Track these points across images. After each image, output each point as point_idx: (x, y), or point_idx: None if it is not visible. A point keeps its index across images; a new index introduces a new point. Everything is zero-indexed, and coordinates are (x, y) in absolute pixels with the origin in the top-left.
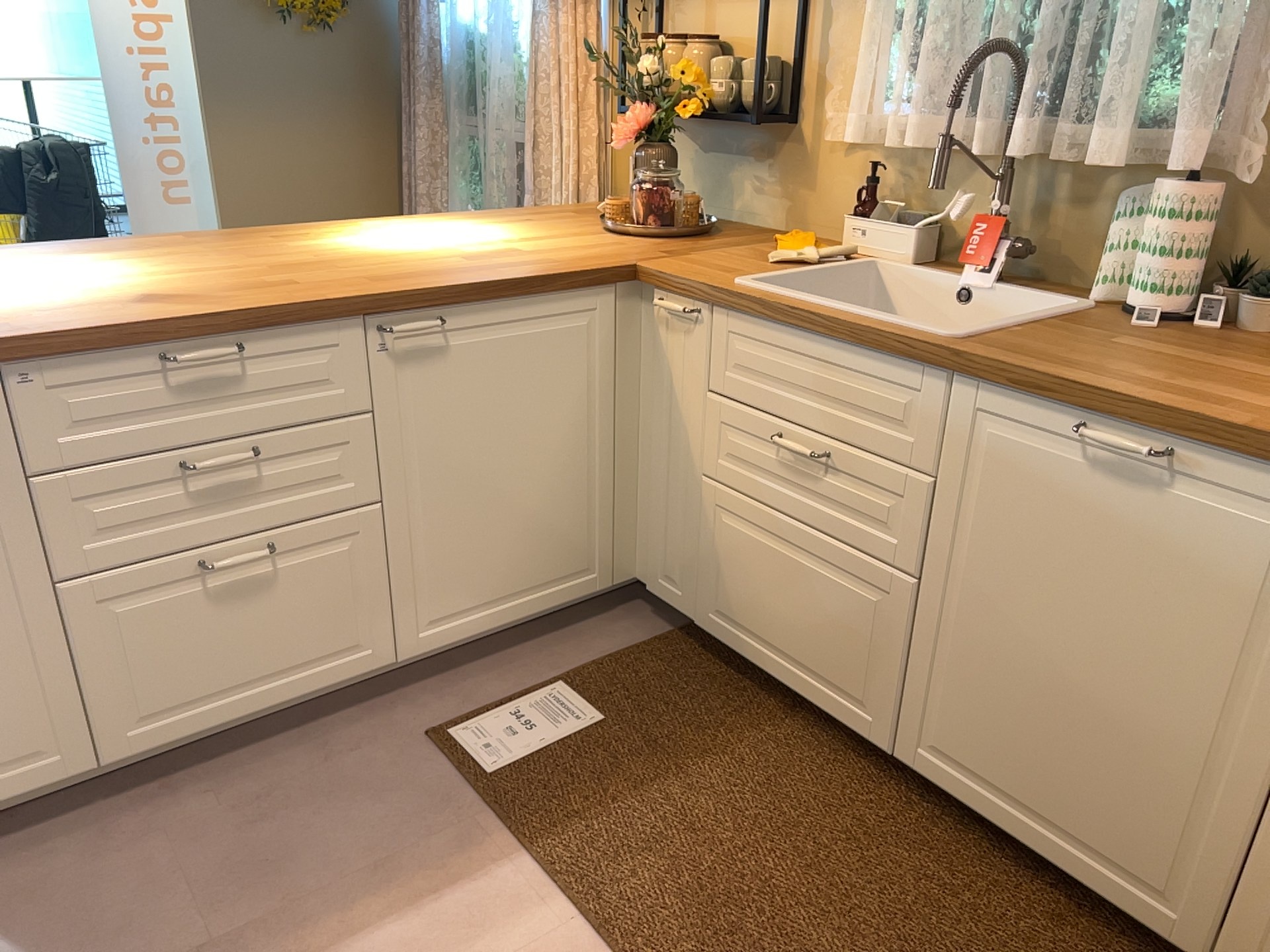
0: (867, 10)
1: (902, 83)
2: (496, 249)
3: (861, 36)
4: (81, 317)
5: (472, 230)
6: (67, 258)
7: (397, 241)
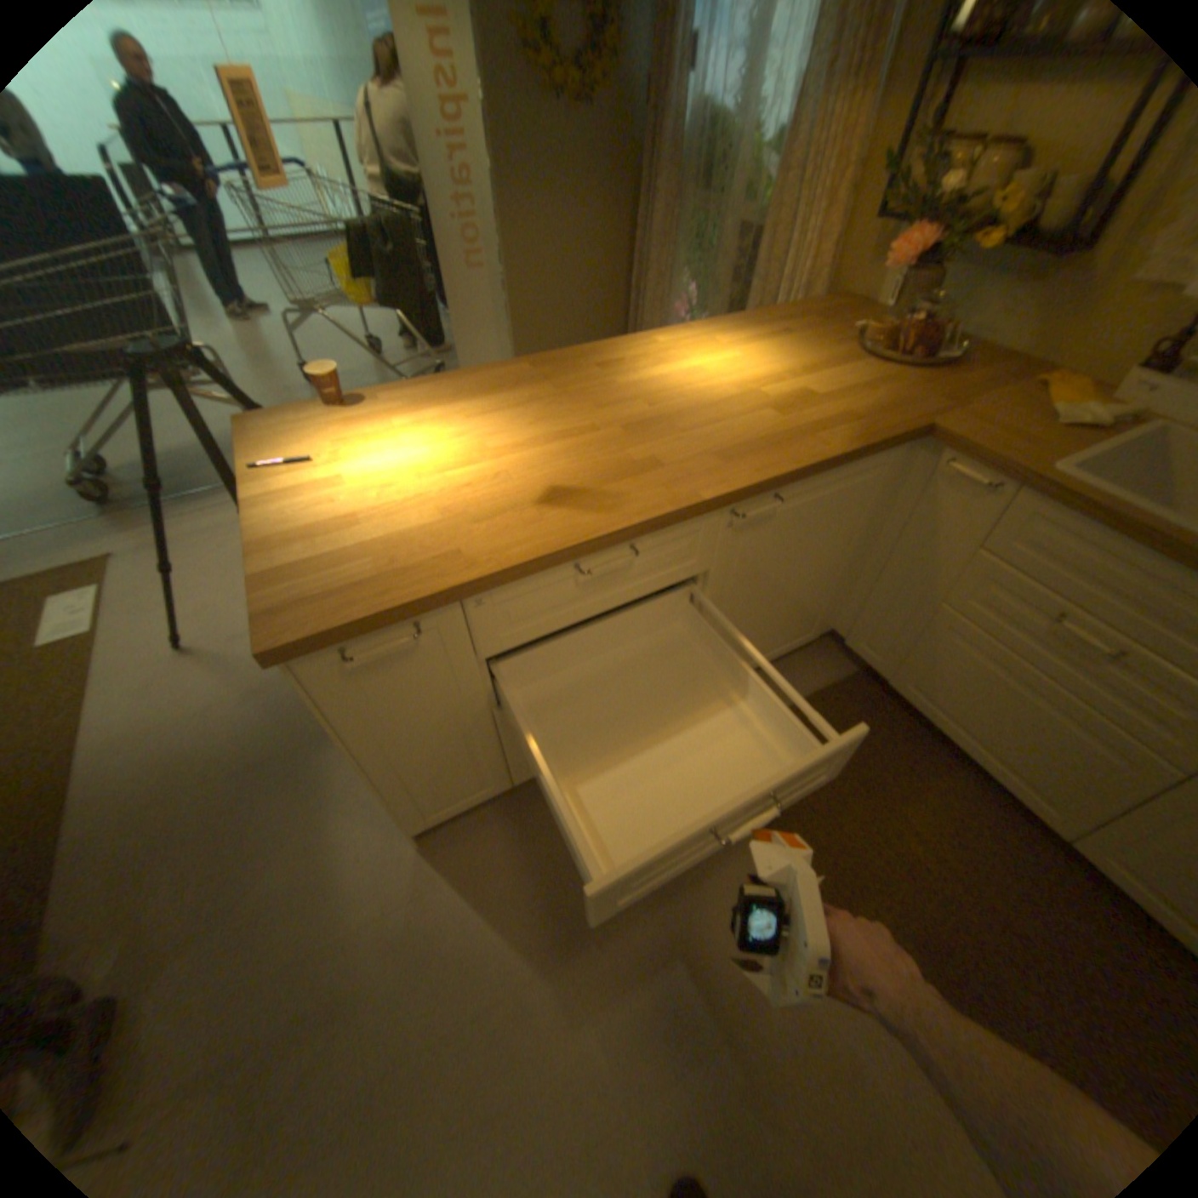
0: None
1: None
2: (793, 390)
3: None
4: (510, 534)
5: (751, 351)
6: (453, 407)
7: (700, 373)
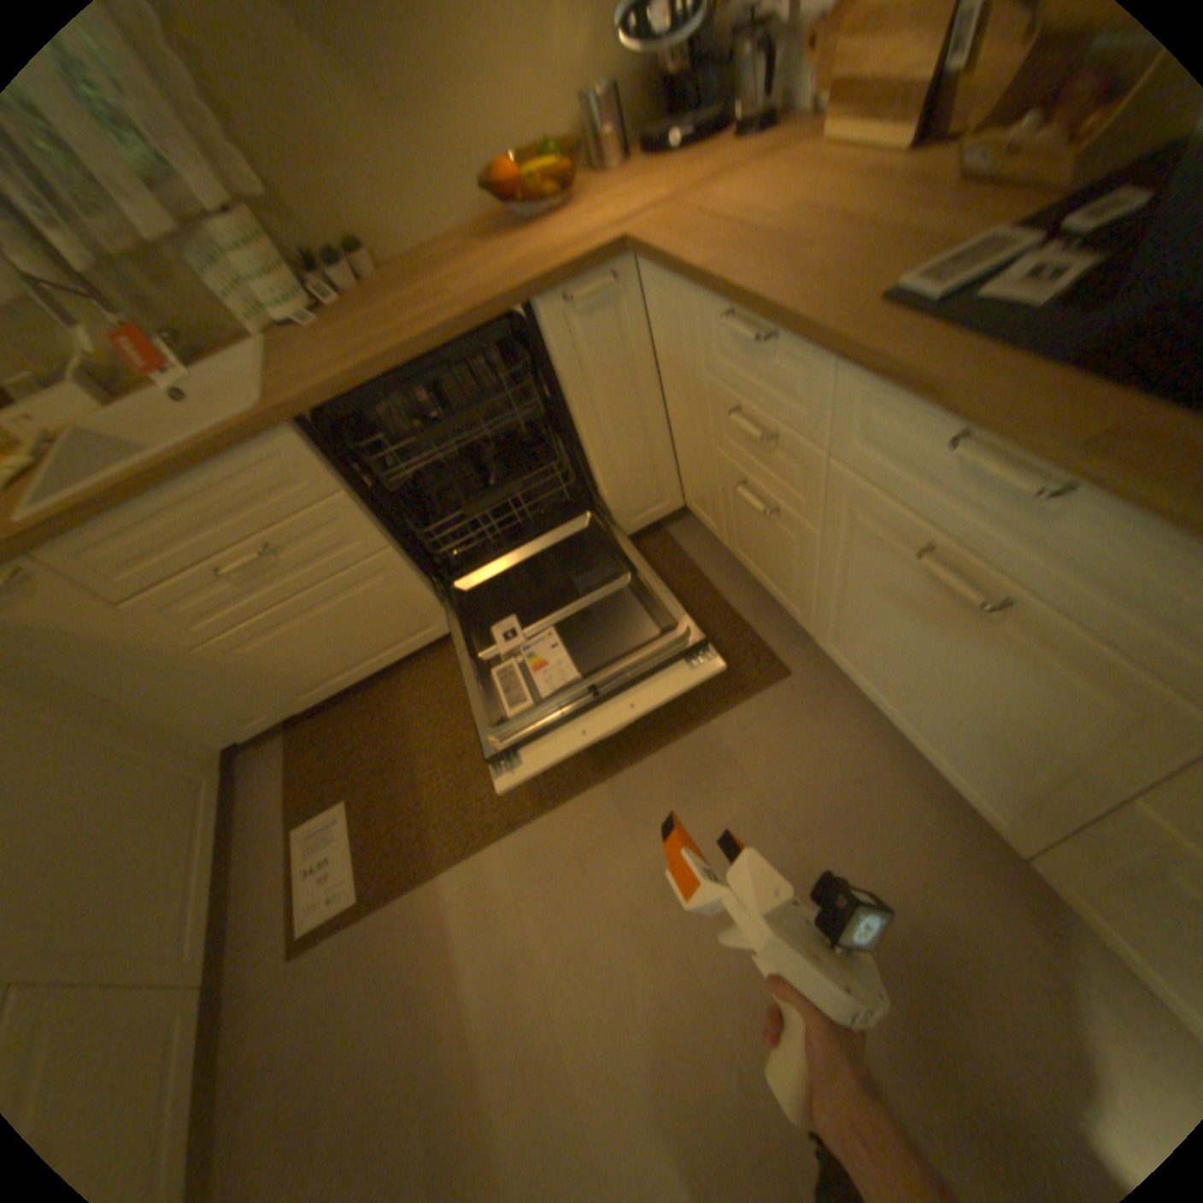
0: None
1: None
2: None
3: None
4: None
5: None
6: None
7: None
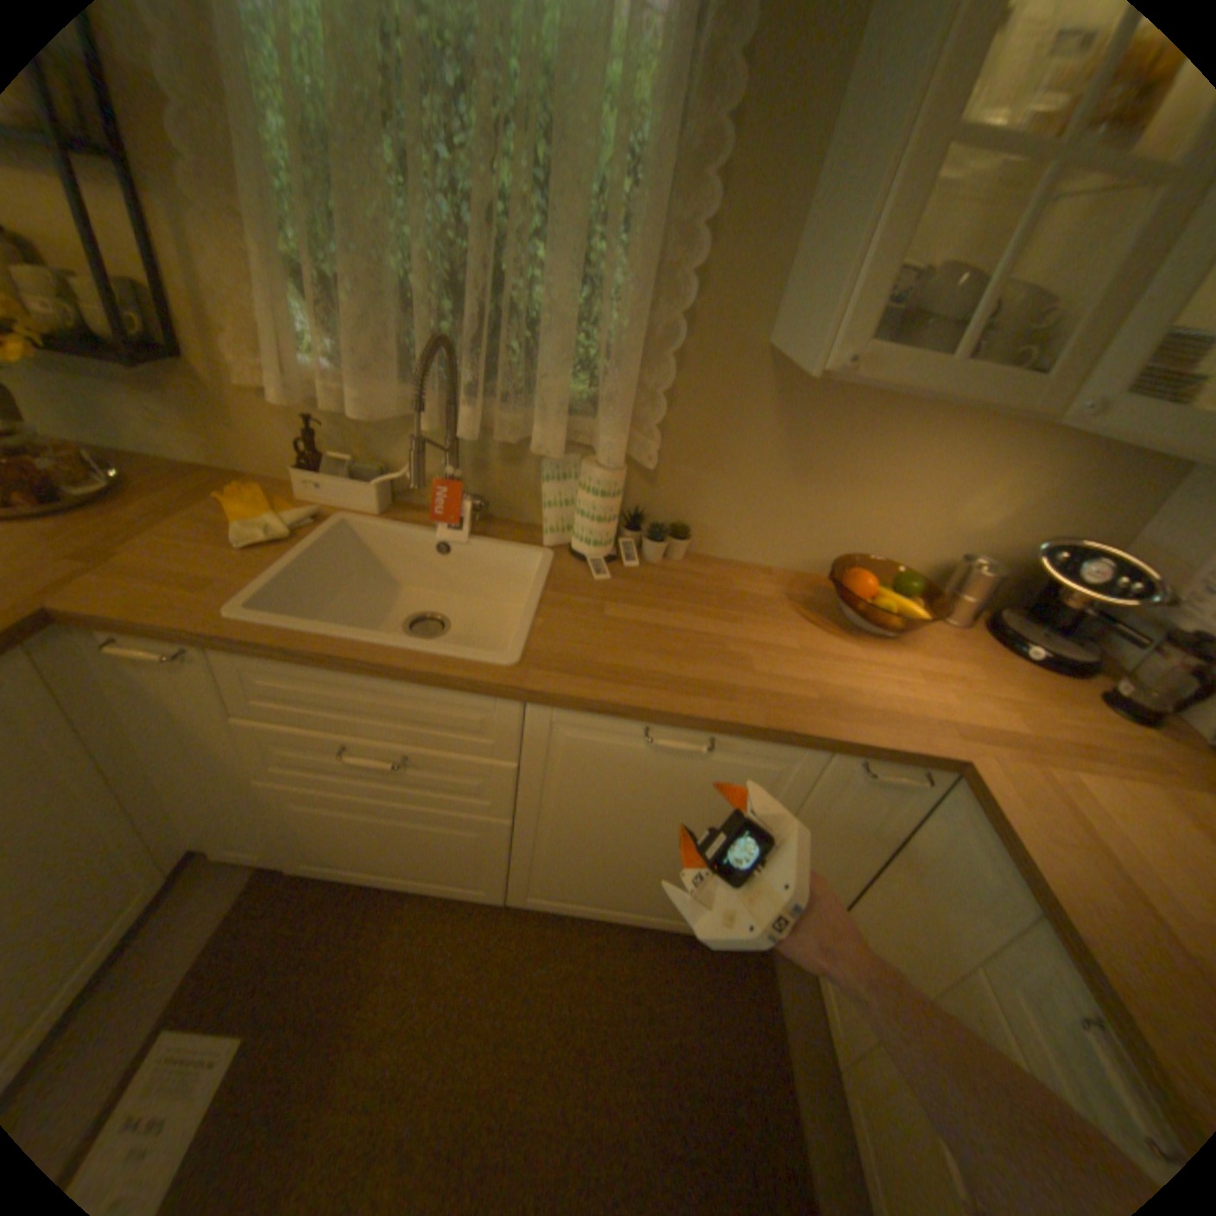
0: (254, 253)
1: (314, 334)
2: None
3: (243, 270)
4: None
5: None
6: None
7: None
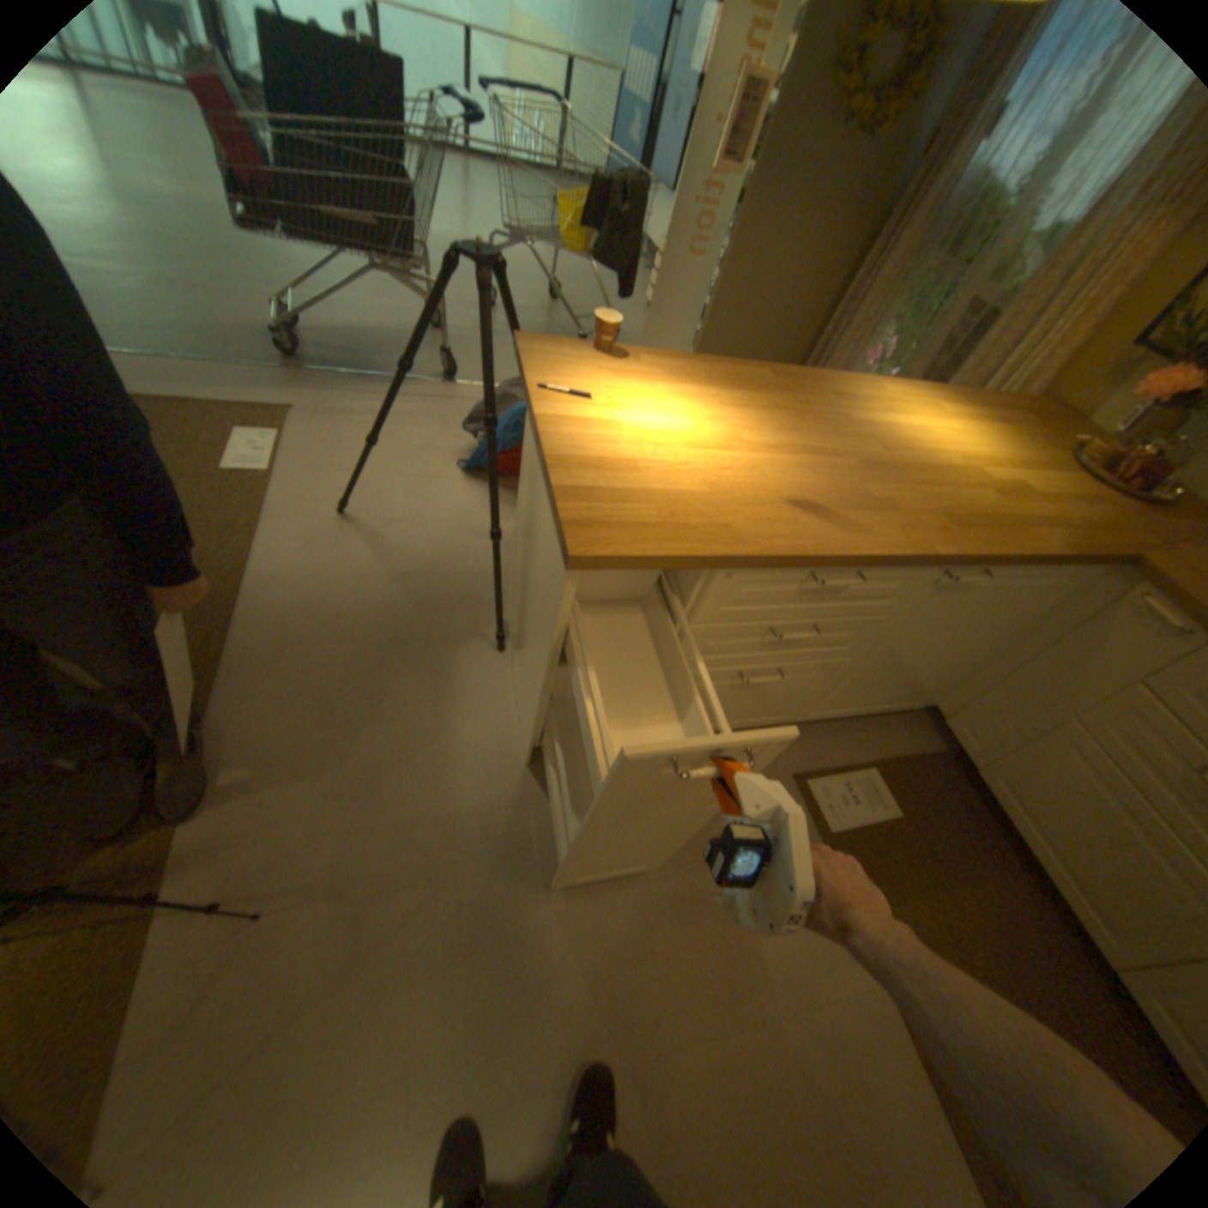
0: None
1: None
2: (1014, 480)
3: None
4: (772, 527)
5: (975, 428)
6: (708, 390)
7: (928, 434)
